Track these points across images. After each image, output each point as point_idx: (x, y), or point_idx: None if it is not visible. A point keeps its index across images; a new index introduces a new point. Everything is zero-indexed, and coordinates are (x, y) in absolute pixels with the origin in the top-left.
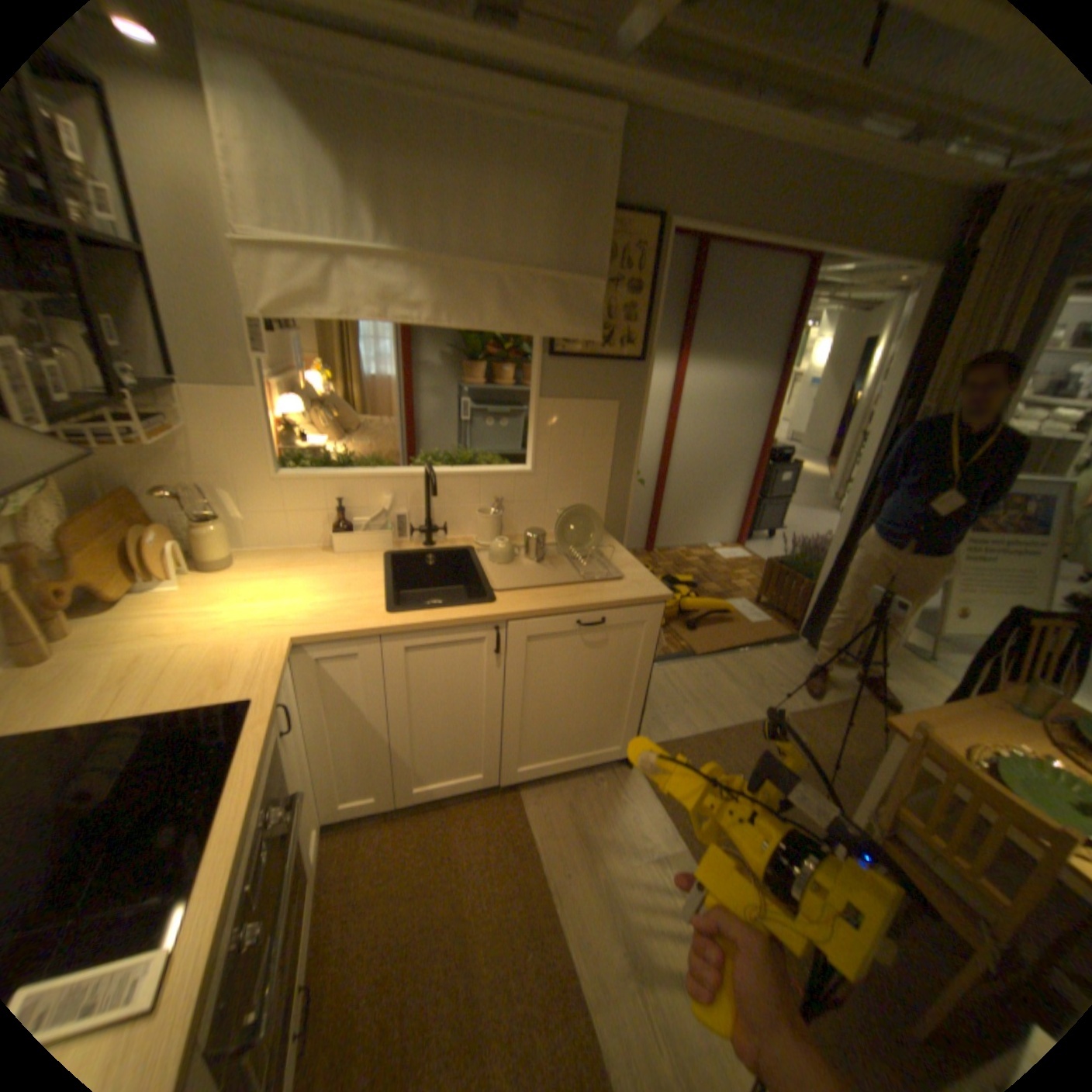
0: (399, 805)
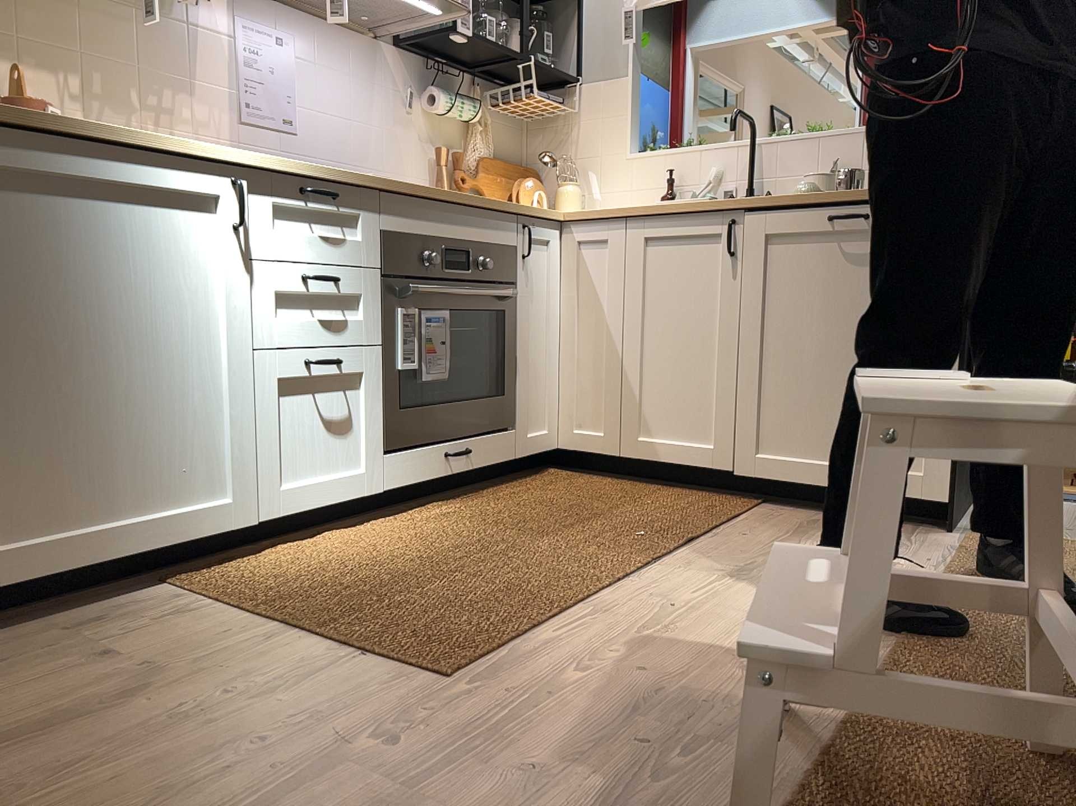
0: (627, 452)
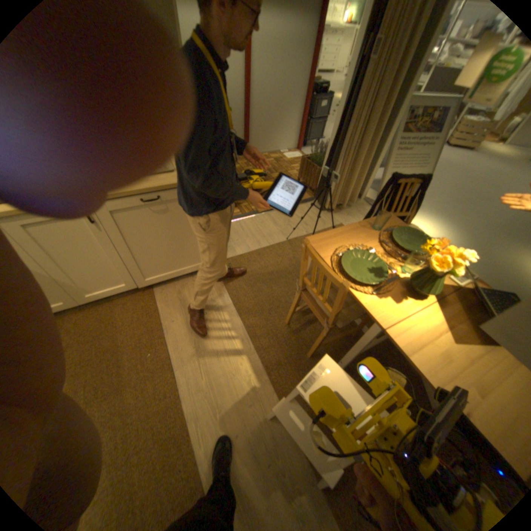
0: (80, 304)
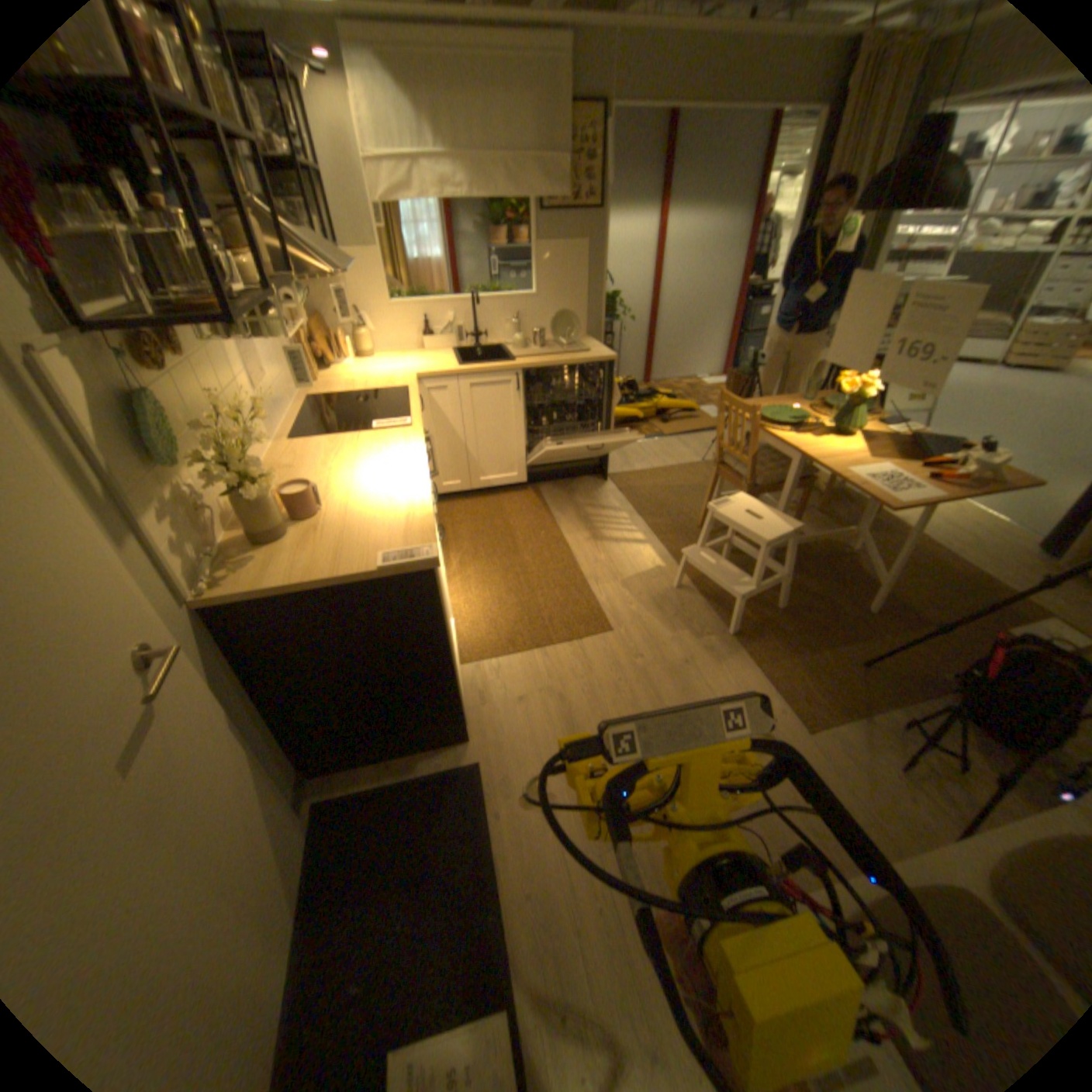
0: (475, 488)
